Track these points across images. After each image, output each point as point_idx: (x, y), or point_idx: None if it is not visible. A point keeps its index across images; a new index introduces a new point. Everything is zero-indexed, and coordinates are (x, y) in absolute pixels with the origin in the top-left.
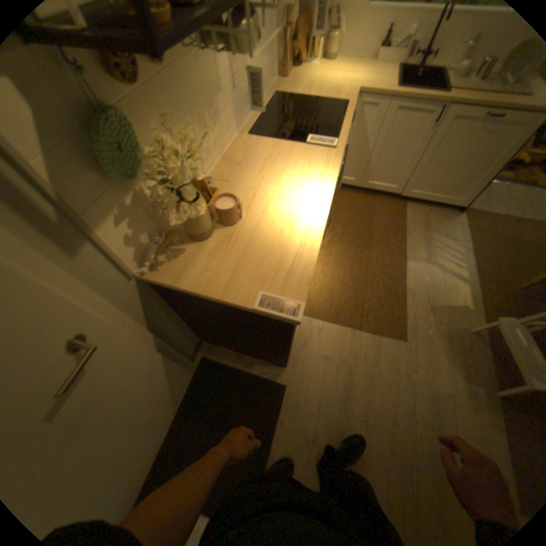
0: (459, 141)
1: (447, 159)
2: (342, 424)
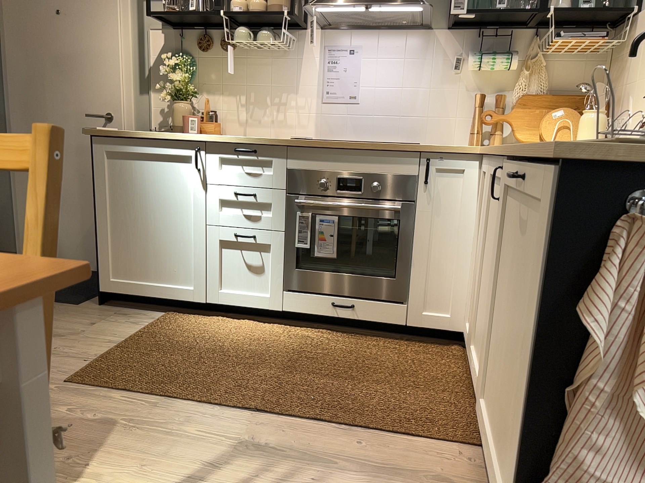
0: (513, 260)
1: (507, 314)
2: None
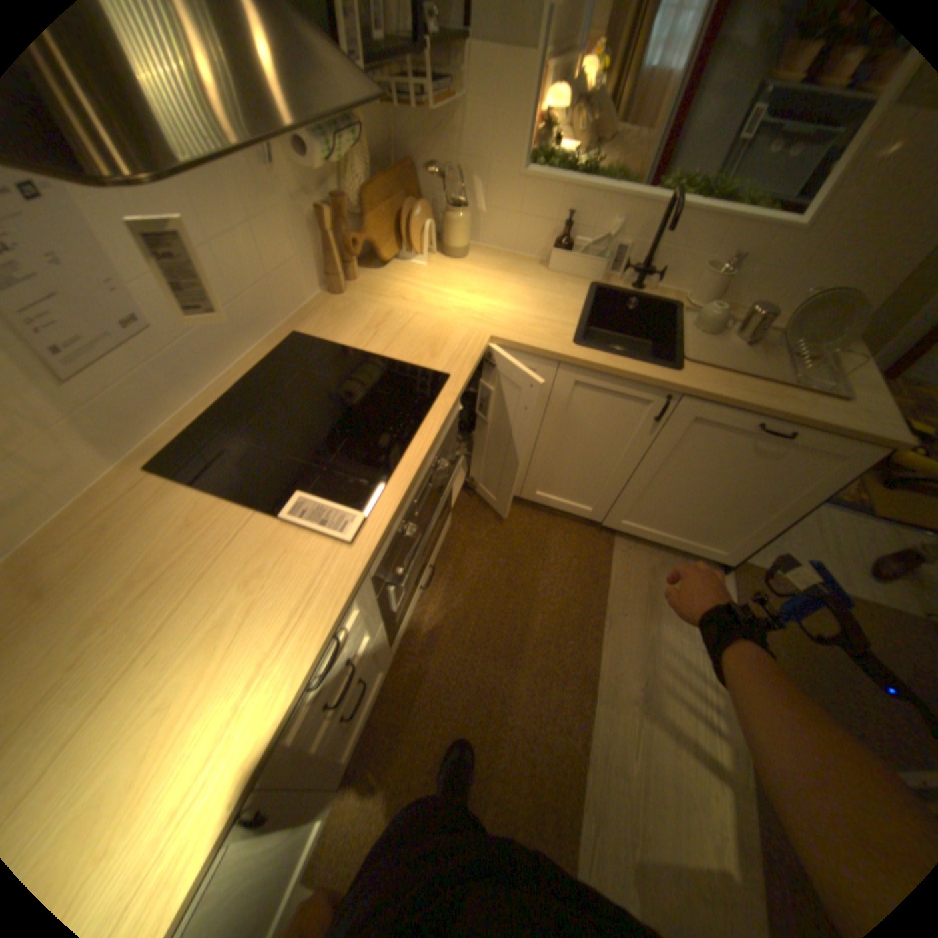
0: (706, 460)
1: (686, 484)
2: None
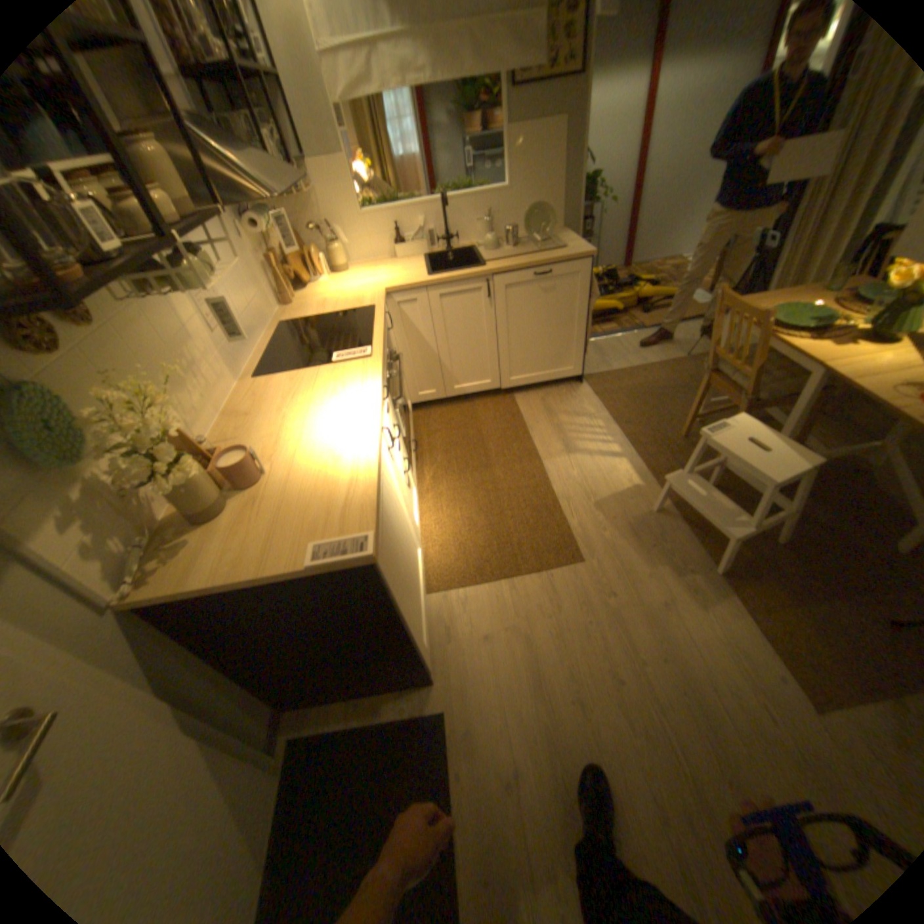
0: (525, 309)
1: (526, 331)
2: (547, 724)
